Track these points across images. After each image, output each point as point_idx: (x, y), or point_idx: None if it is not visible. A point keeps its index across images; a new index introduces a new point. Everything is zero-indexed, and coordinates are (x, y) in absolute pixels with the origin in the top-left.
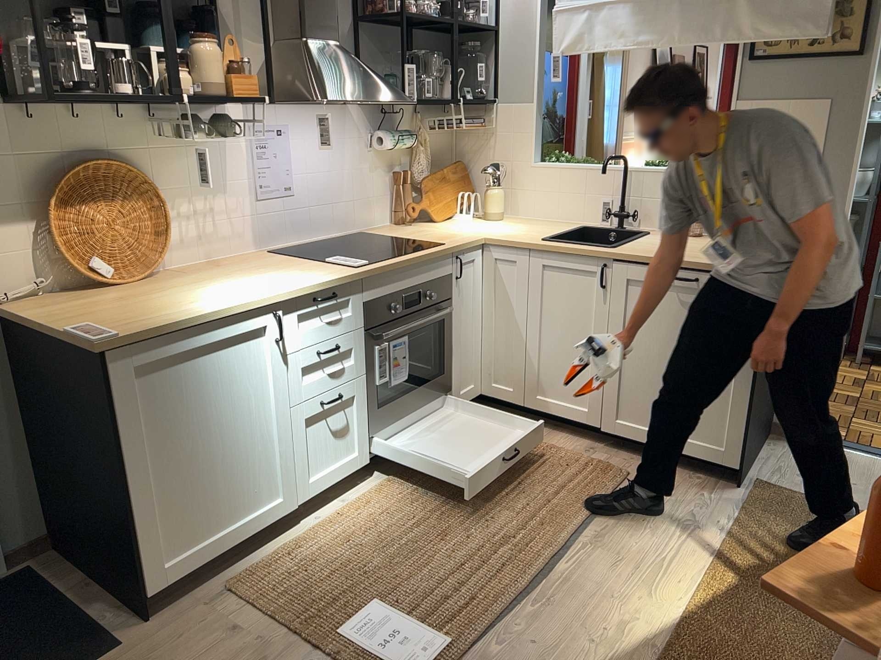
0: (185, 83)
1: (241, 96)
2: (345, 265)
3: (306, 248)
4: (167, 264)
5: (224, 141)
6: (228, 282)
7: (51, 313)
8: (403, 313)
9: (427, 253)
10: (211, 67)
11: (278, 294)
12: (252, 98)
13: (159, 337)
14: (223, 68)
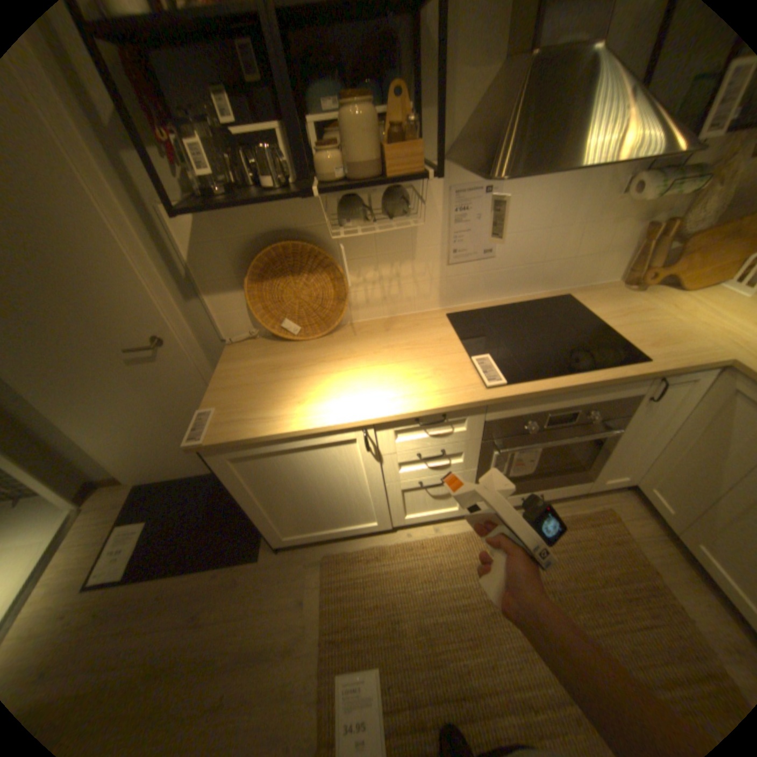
0: (329, 163)
1: (397, 172)
2: (481, 377)
3: (497, 305)
4: (353, 317)
5: (416, 205)
6: (362, 367)
7: (229, 371)
8: (542, 428)
9: (604, 379)
10: (355, 139)
11: (368, 416)
12: (412, 172)
13: (244, 442)
14: (372, 136)
